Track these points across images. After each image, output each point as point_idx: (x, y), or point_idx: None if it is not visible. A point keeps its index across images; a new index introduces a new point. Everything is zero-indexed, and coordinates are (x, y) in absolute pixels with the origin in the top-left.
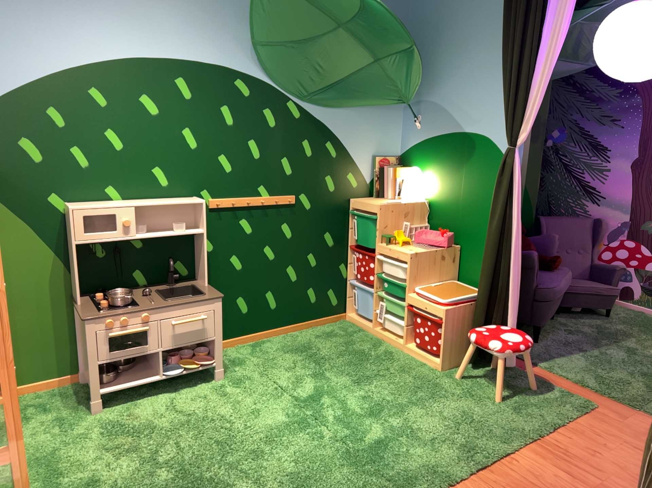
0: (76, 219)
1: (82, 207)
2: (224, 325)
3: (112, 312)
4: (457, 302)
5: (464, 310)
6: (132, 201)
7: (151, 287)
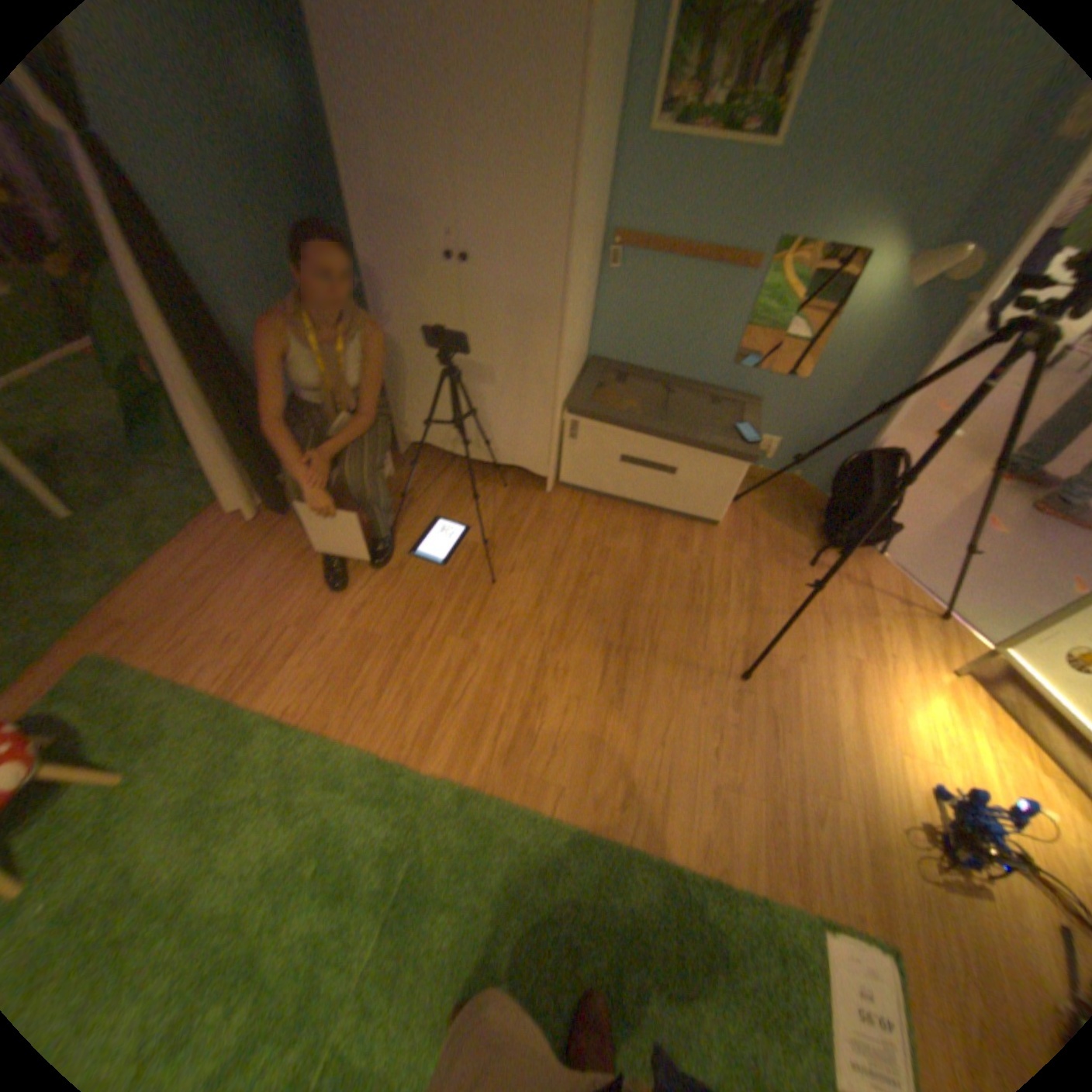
0: None
1: None
2: None
3: None
4: None
5: None
6: None
7: None
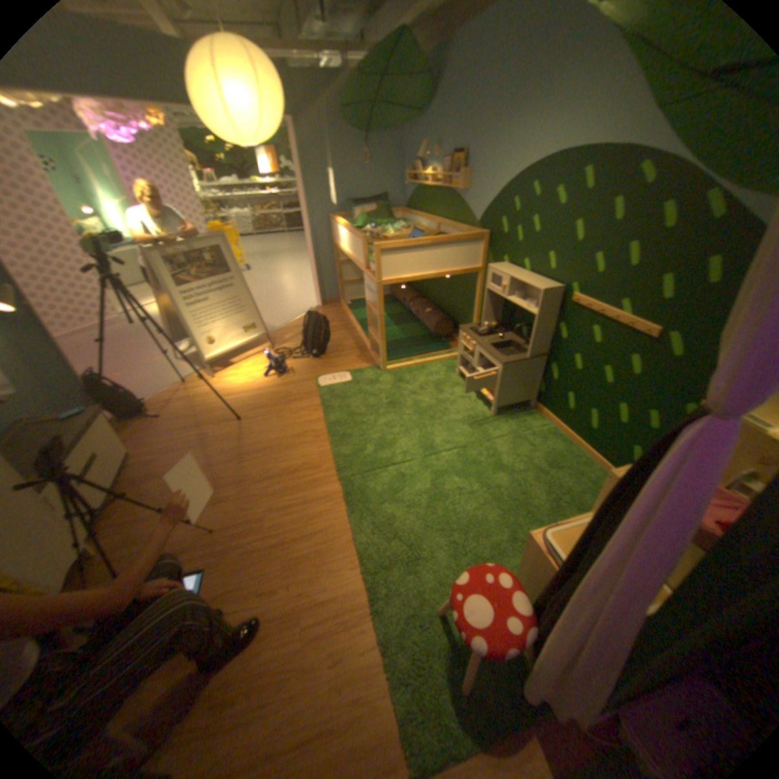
0: (488, 274)
1: (493, 268)
2: (554, 404)
3: (468, 332)
4: (553, 556)
5: (551, 574)
6: (526, 274)
7: (519, 339)
